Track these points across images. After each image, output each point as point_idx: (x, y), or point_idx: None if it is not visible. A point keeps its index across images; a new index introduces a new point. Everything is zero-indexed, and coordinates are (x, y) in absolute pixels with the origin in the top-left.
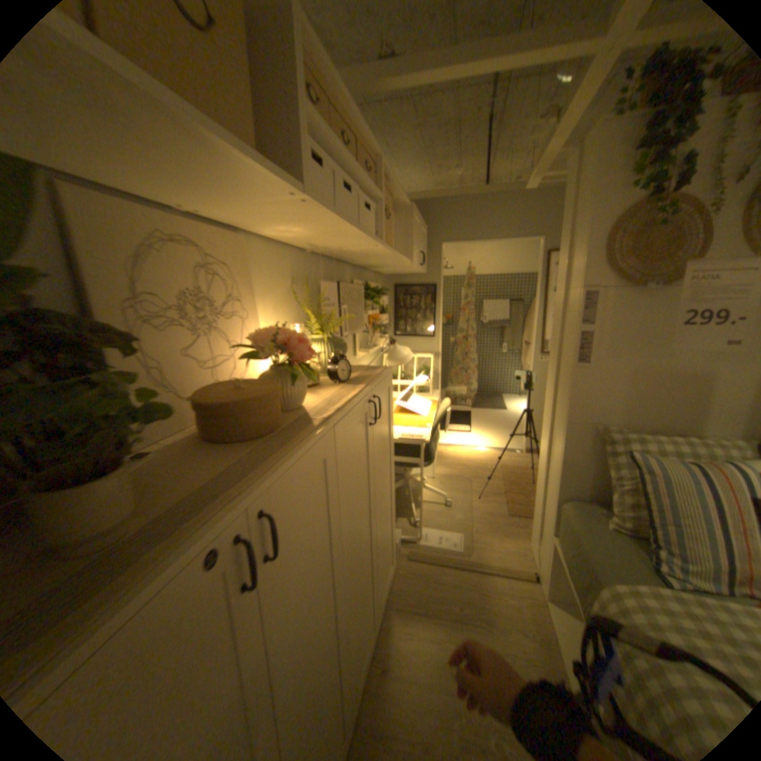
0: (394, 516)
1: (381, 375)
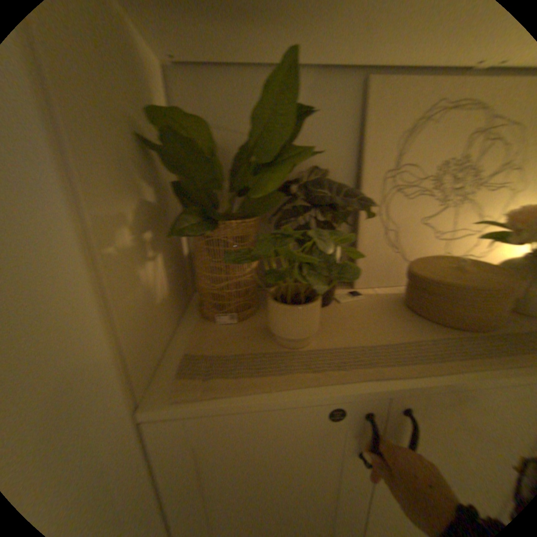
0: None
1: None
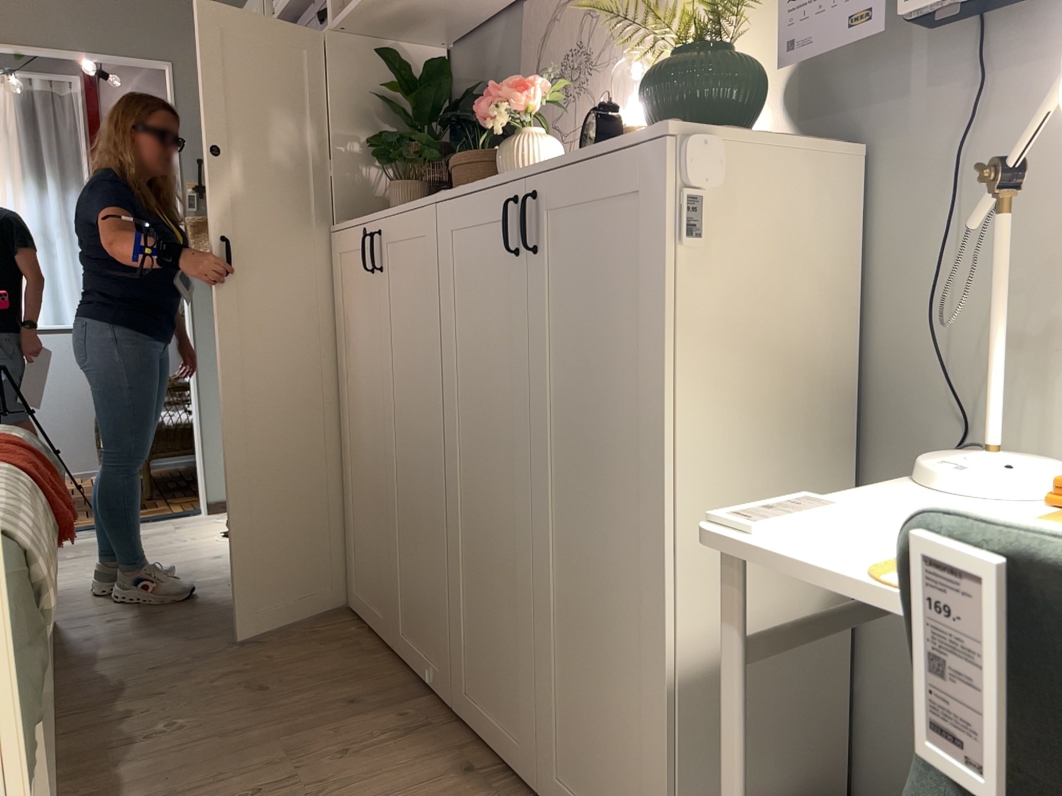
0: (669, 729)
1: (598, 150)
